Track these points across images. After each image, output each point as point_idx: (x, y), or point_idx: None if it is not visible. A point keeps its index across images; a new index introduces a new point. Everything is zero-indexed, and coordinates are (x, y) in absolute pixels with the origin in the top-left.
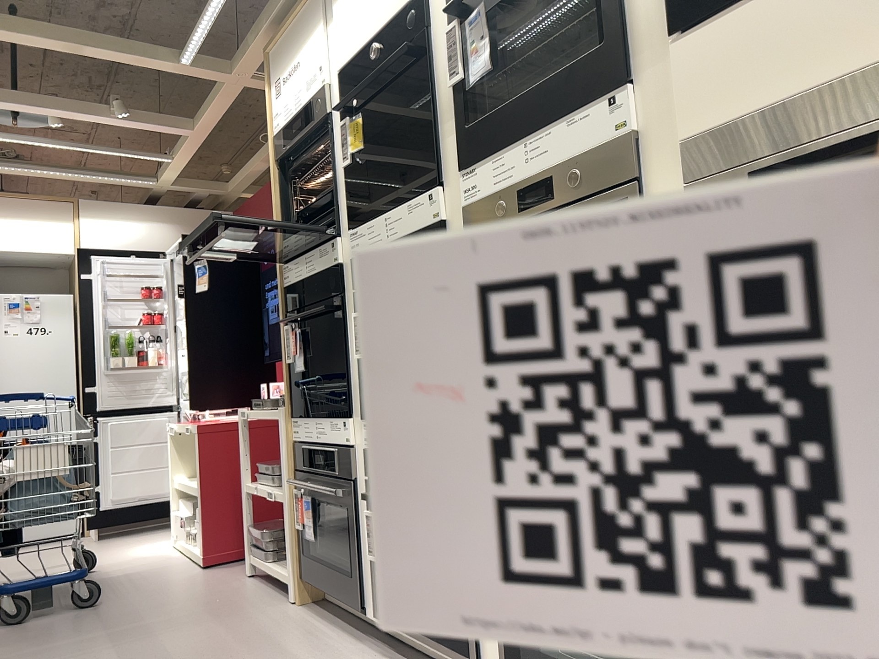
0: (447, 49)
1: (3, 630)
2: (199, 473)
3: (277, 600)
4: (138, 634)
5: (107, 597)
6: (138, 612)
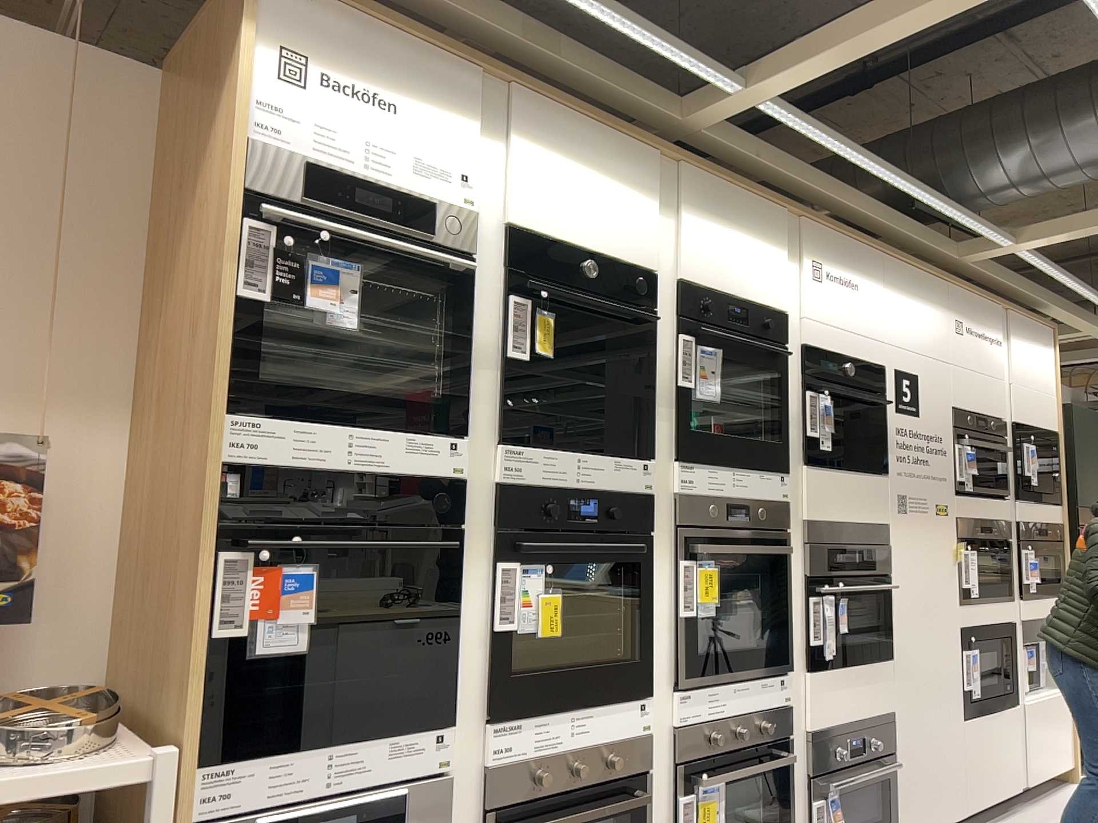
0: (674, 351)
1: None
2: None
3: None
4: None
5: None
6: None
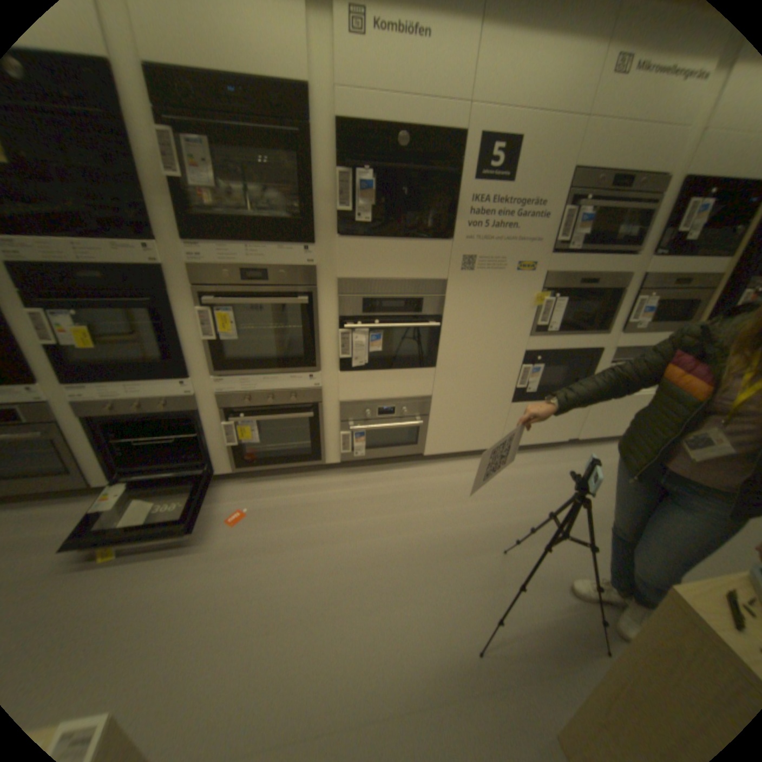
0: (157, 144)
1: None
2: None
3: None
4: None
5: None
6: None
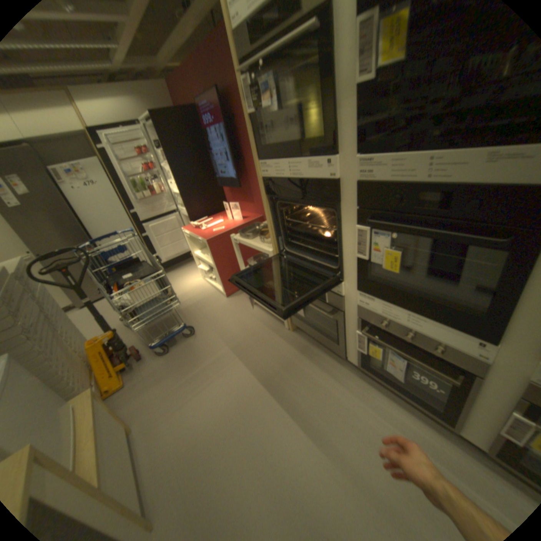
0: None
1: (161, 361)
2: (213, 263)
3: (278, 328)
4: (228, 363)
5: (195, 327)
6: (217, 342)
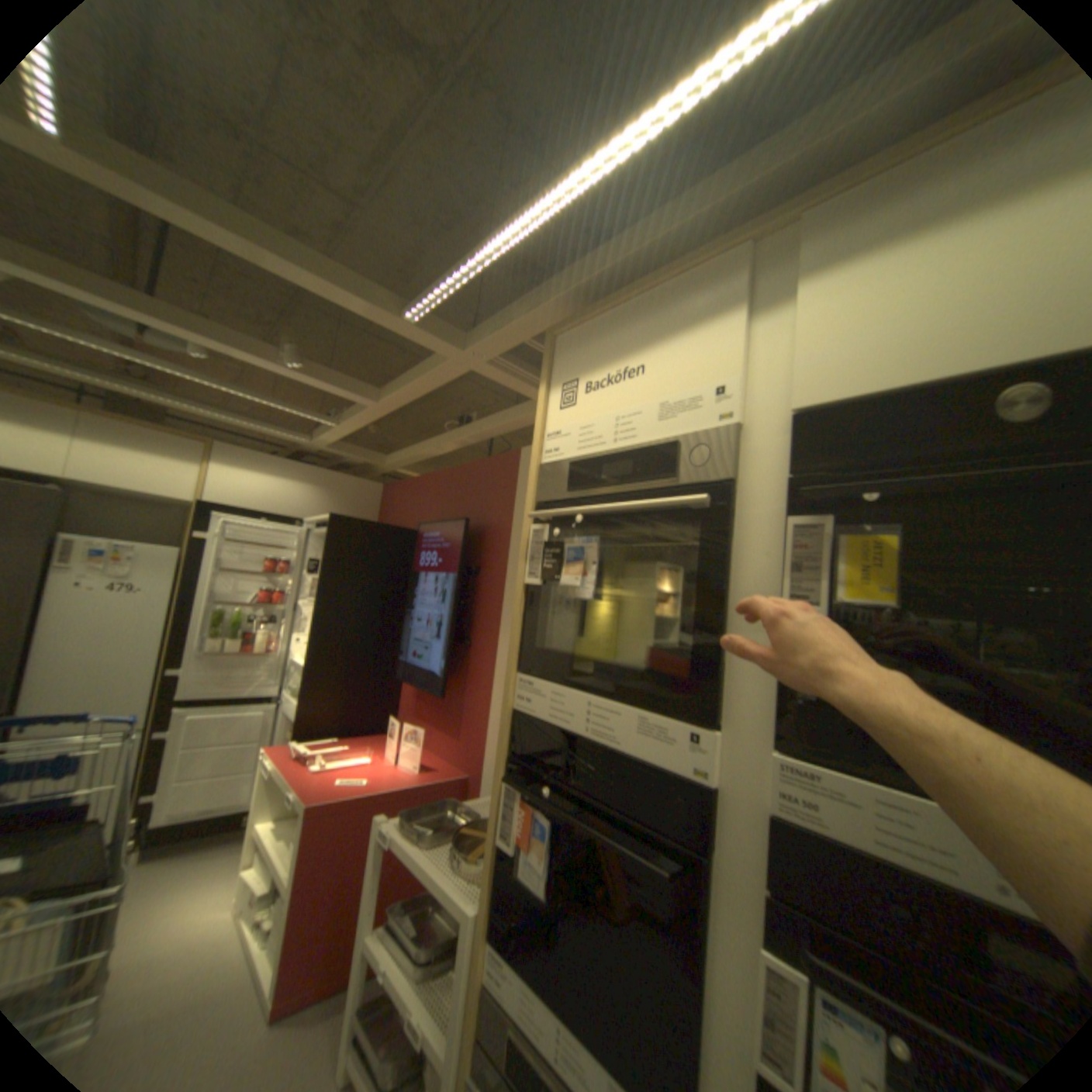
0: None
1: None
2: (293, 880)
3: None
4: None
5: None
6: None
